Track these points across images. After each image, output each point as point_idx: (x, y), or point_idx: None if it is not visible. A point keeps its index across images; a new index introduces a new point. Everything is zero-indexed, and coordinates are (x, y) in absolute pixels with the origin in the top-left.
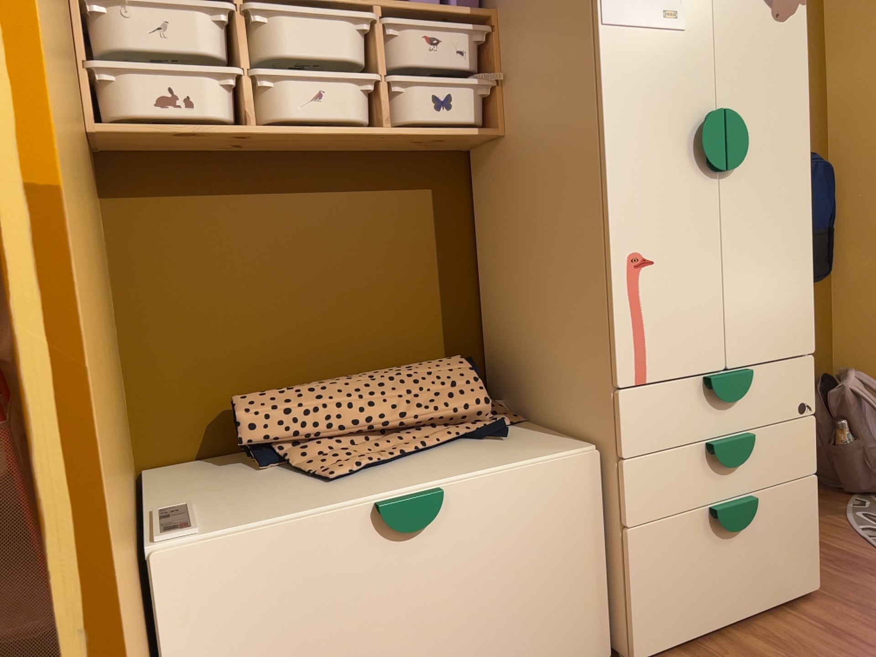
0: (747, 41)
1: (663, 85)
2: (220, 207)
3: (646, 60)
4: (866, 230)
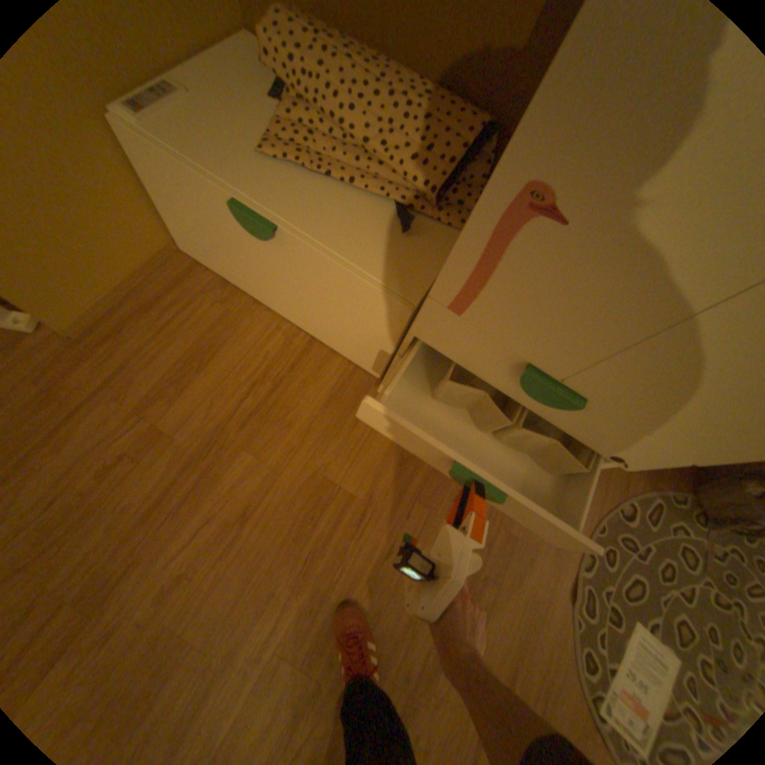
0: None
1: None
2: None
3: None
4: None
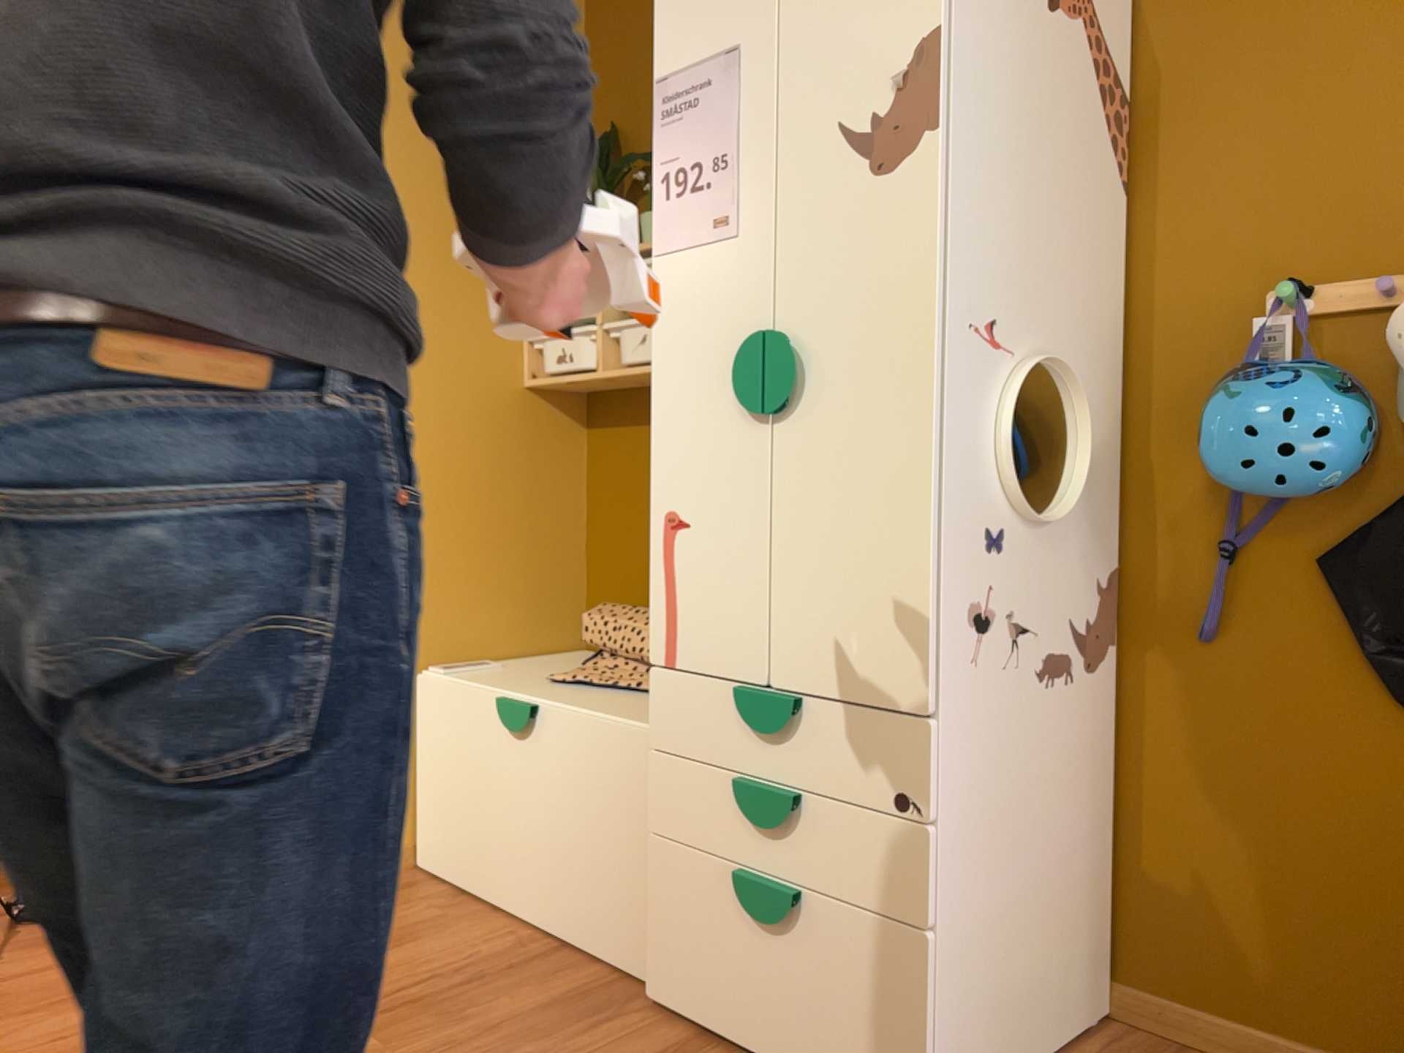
0: (826, 222)
1: (710, 310)
2: (644, 434)
3: (694, 283)
4: None
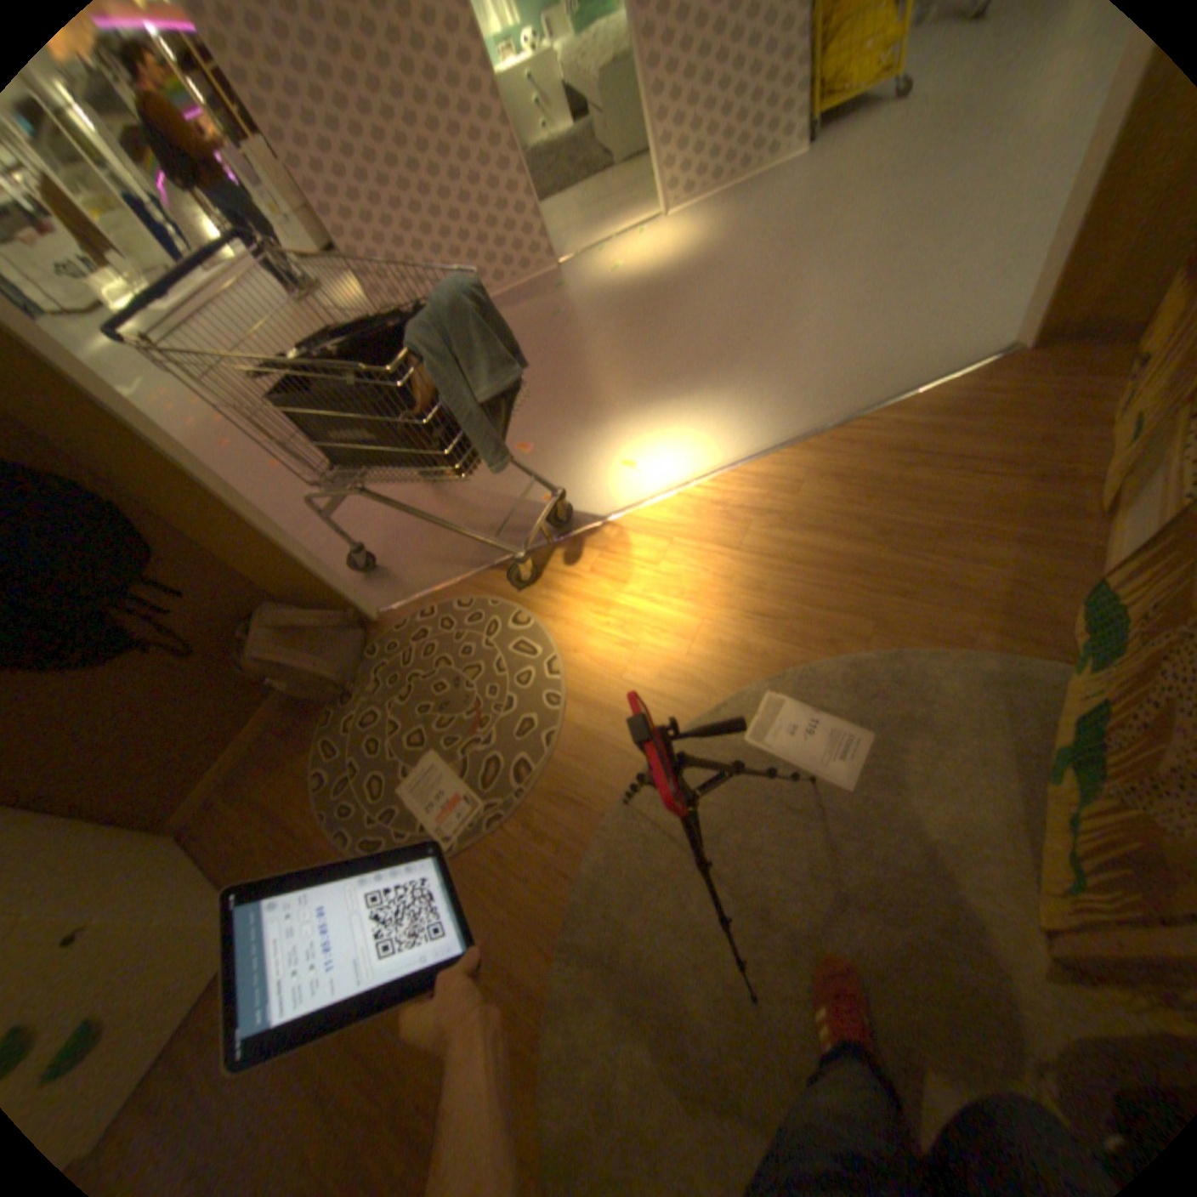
0: None
1: None
2: None
3: None
4: (161, 484)
